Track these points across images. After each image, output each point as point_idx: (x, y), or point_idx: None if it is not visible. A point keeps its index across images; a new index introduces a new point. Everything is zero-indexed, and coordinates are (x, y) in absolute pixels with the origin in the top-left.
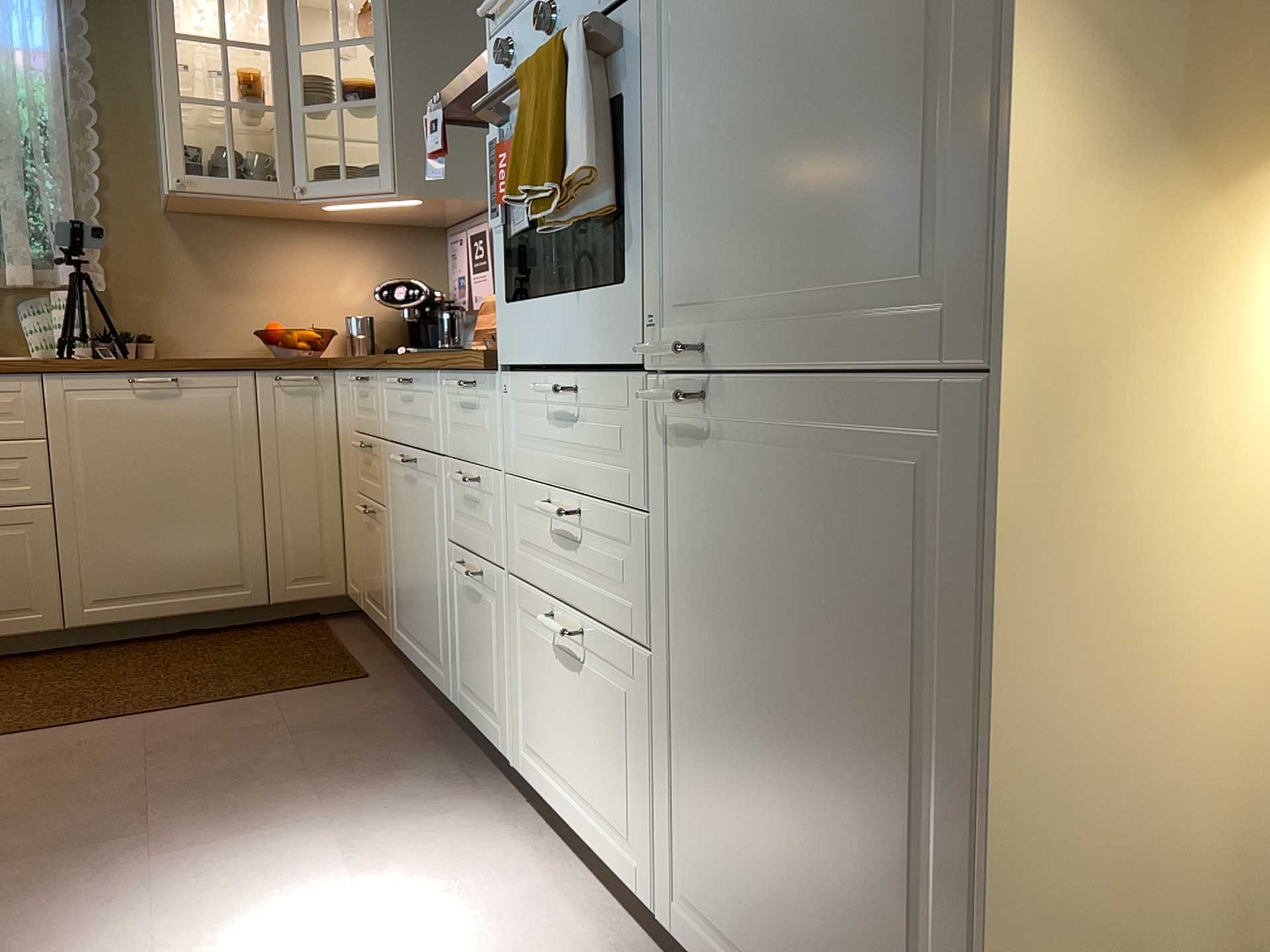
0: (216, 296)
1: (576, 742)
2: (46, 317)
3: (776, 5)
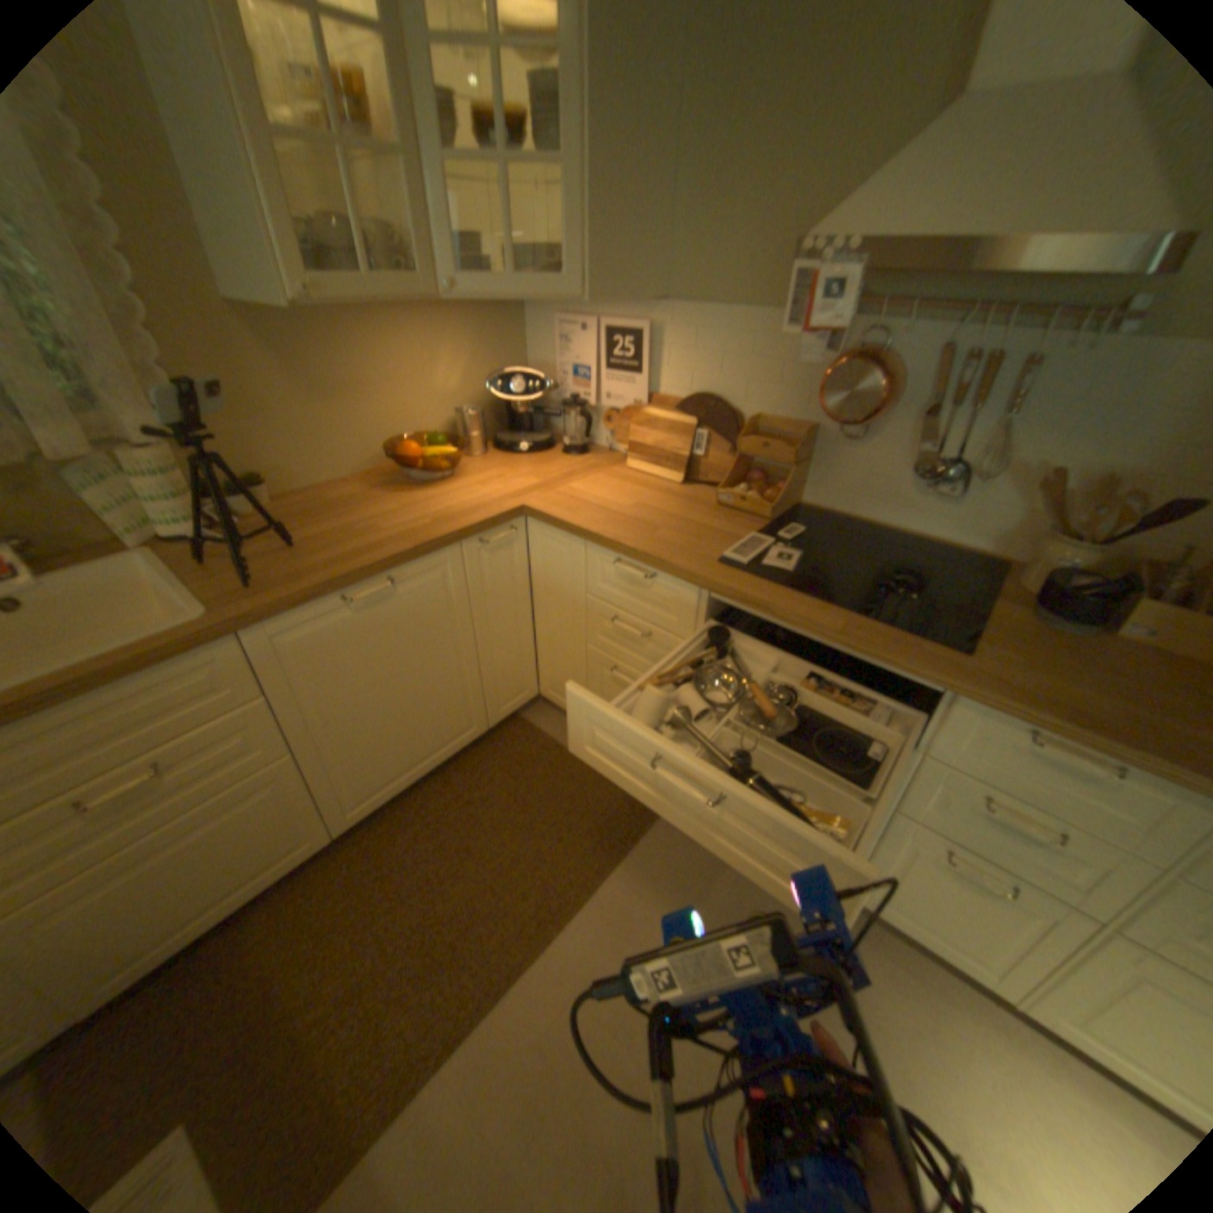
0: (315, 406)
1: None
2: (115, 484)
3: None
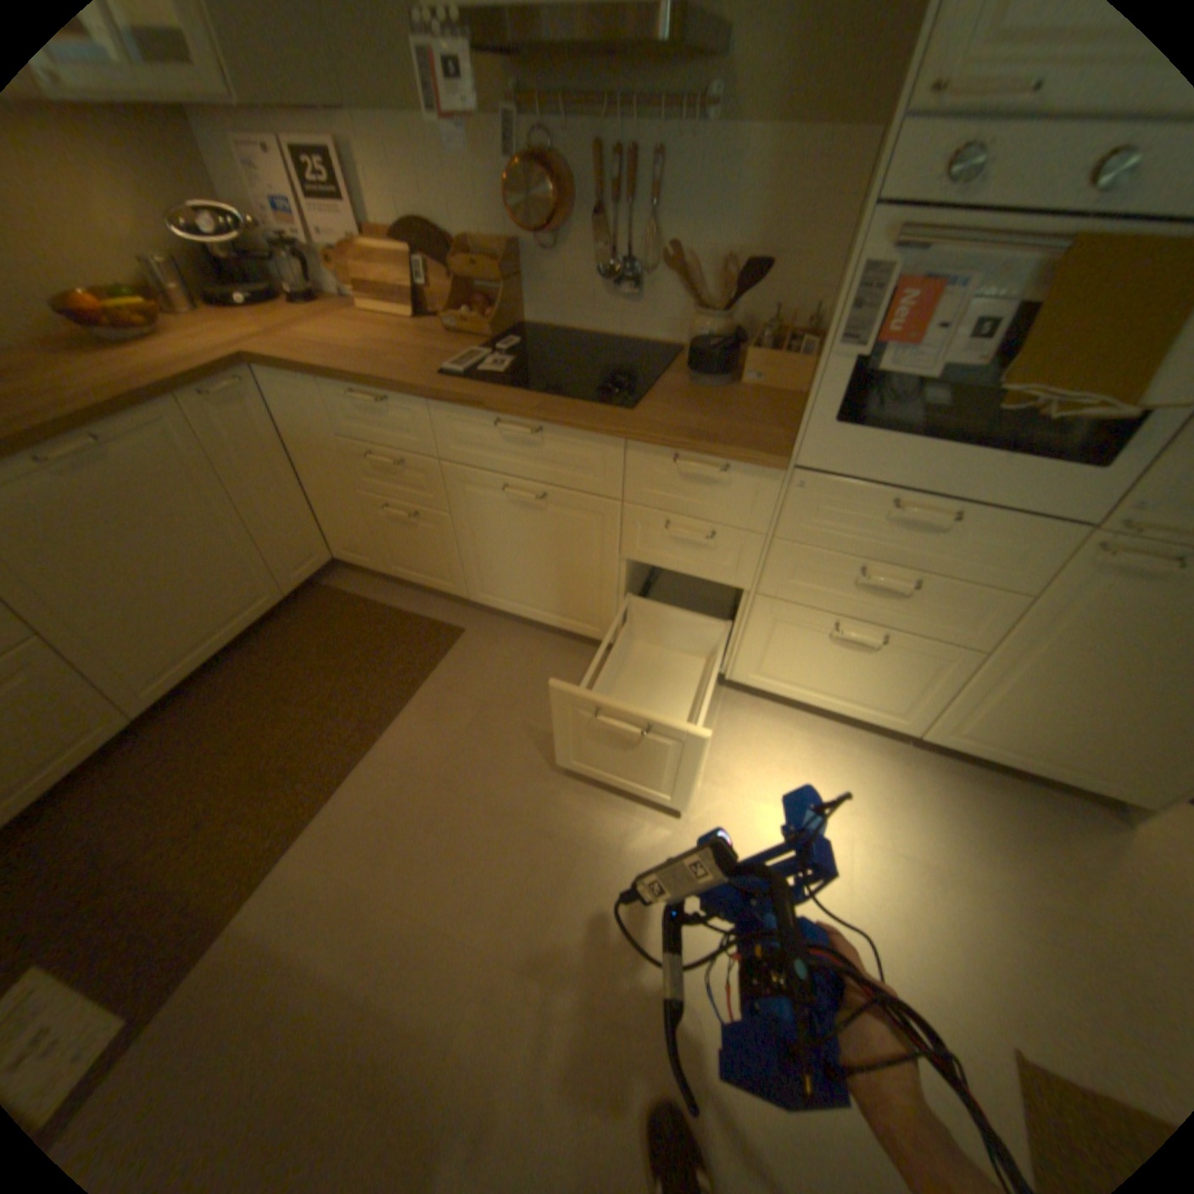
0: None
1: (840, 674)
2: None
3: None
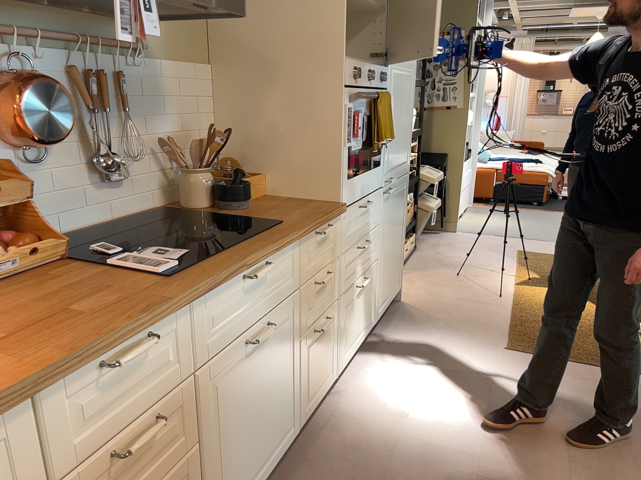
0: None
1: (359, 315)
2: None
3: (399, 113)
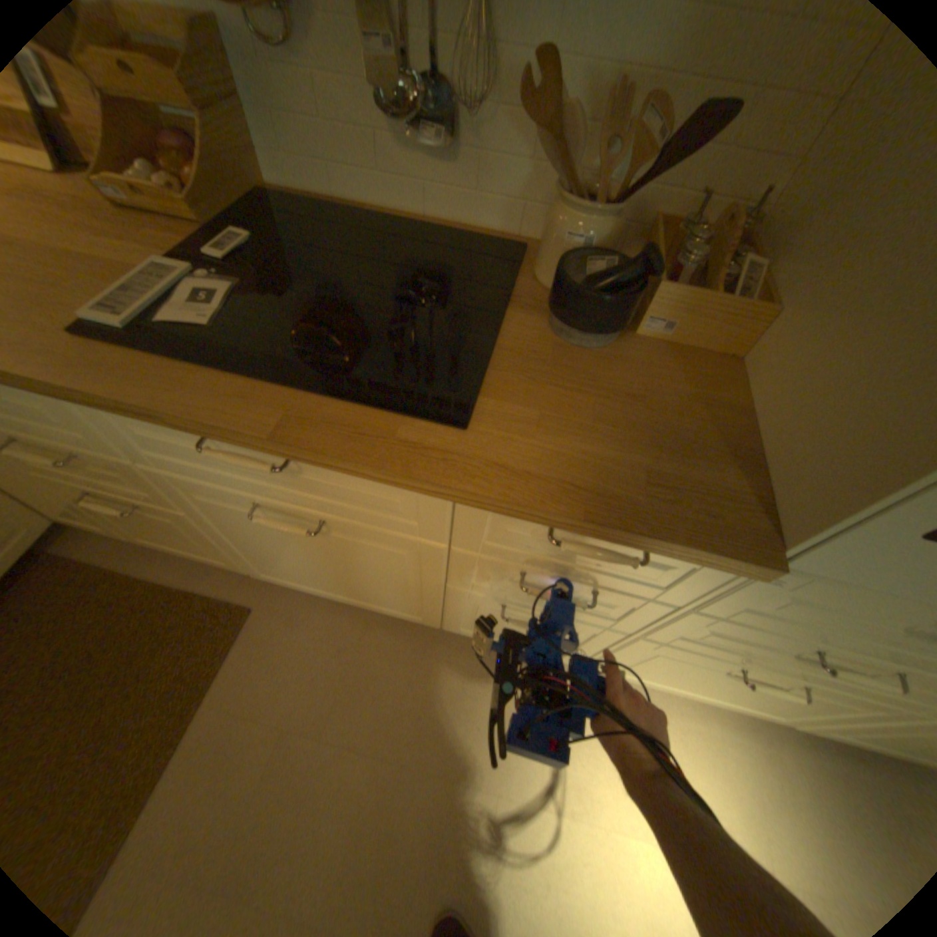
0: None
1: (726, 692)
2: None
3: None
